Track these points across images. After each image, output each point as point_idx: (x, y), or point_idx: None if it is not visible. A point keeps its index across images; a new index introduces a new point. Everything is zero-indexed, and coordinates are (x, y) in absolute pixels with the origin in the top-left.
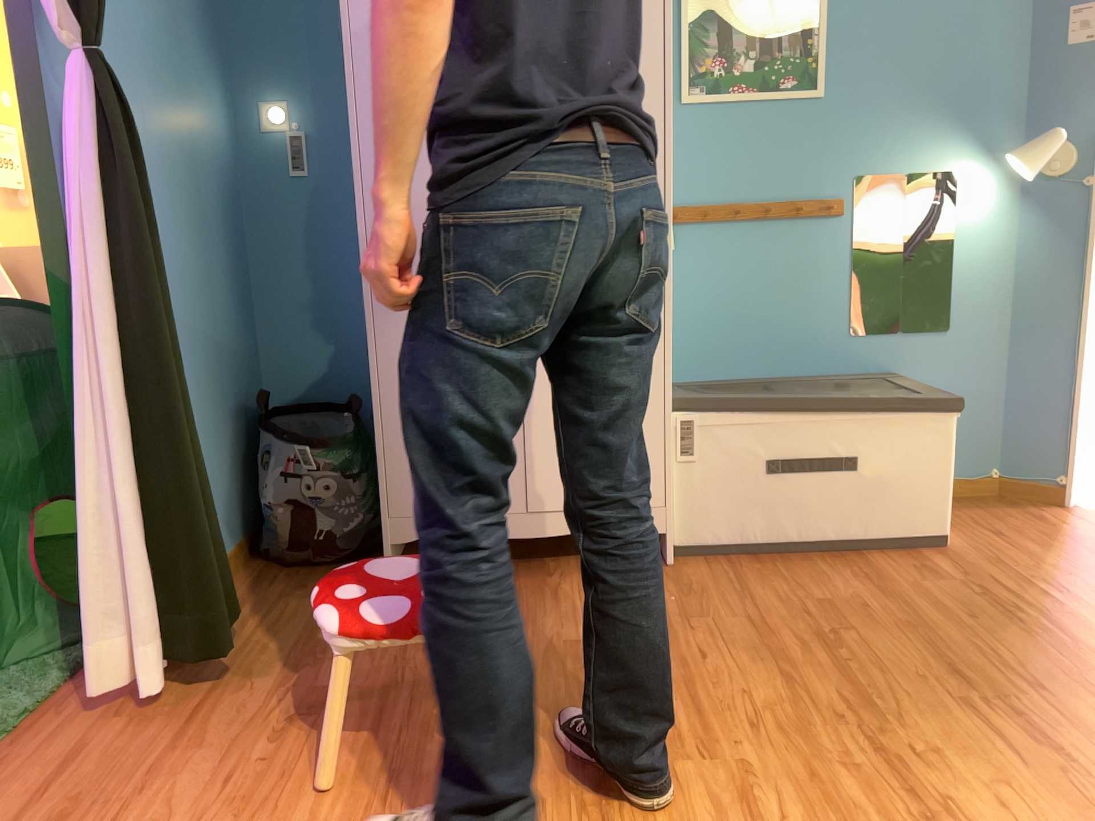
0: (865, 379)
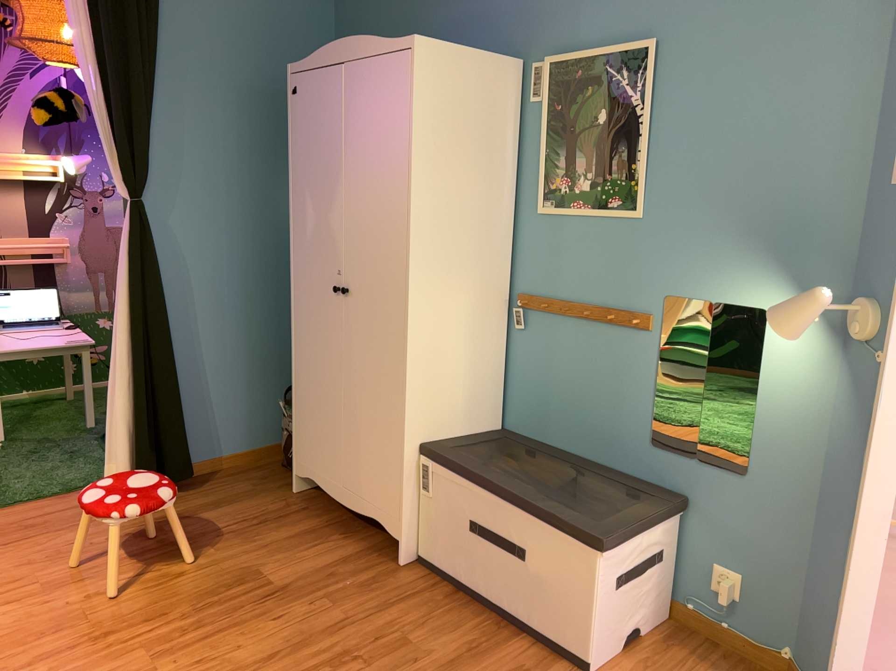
0: (639, 489)
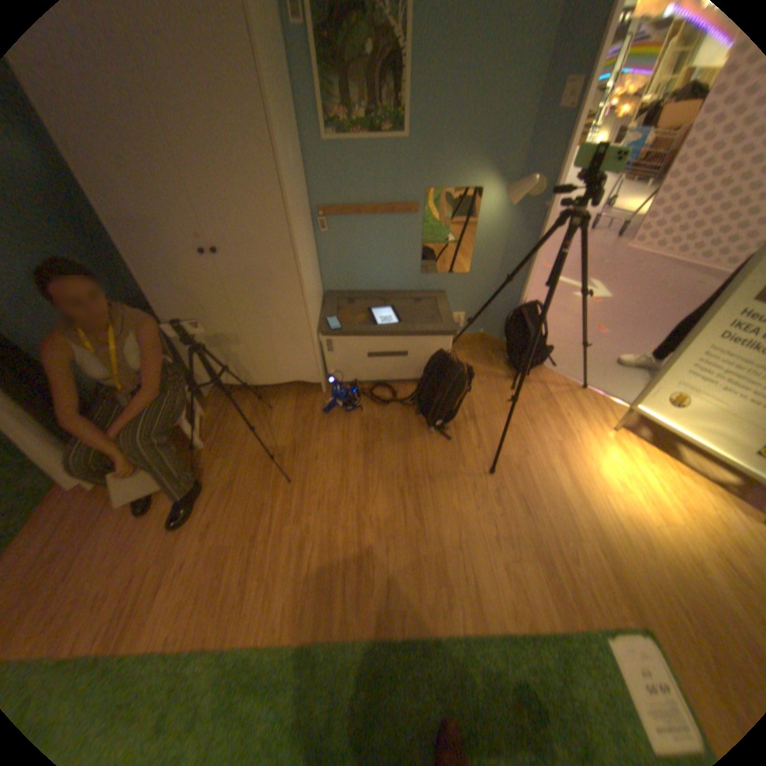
0: (424, 298)
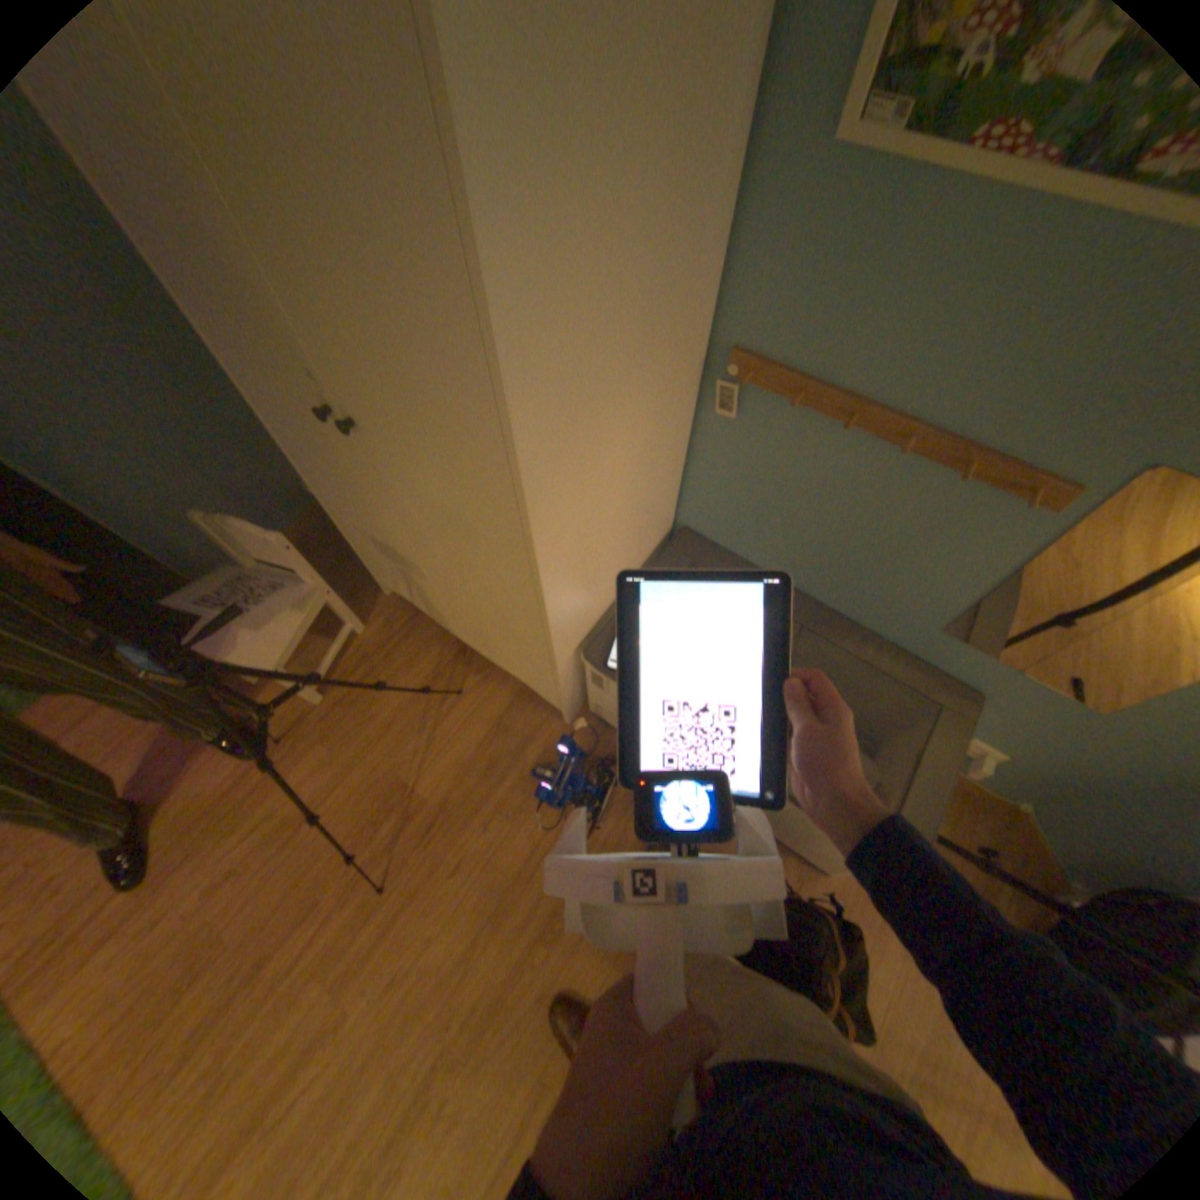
0: (911, 689)
